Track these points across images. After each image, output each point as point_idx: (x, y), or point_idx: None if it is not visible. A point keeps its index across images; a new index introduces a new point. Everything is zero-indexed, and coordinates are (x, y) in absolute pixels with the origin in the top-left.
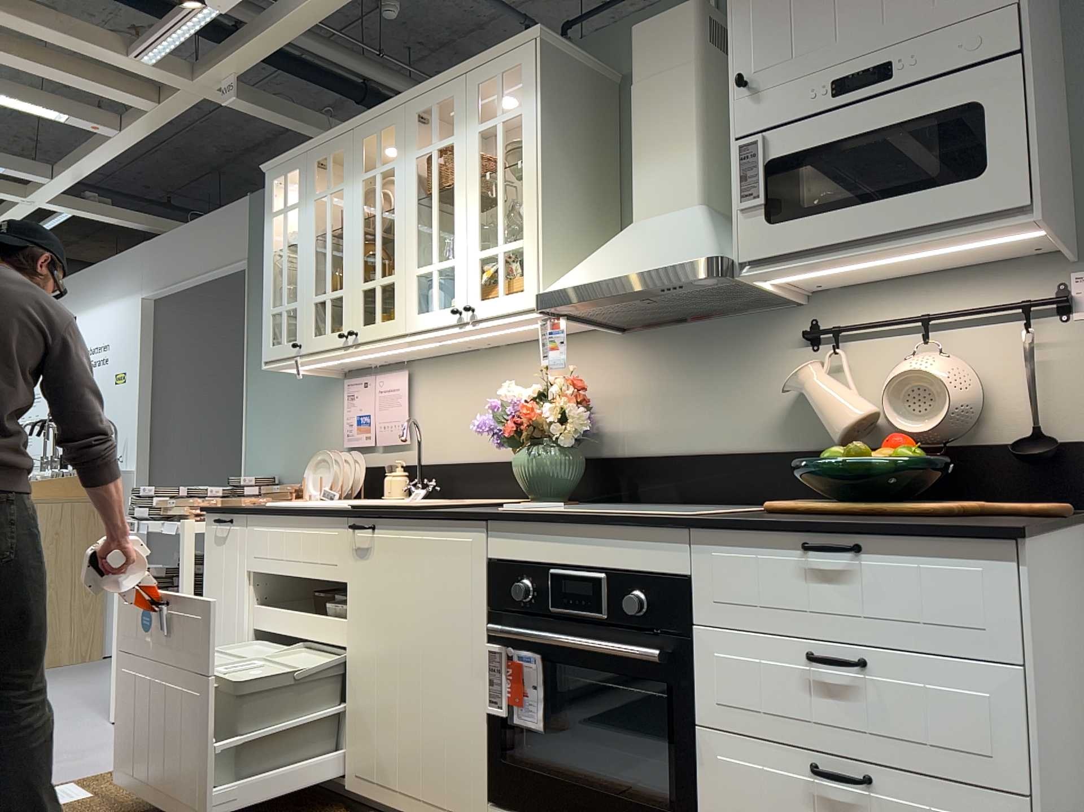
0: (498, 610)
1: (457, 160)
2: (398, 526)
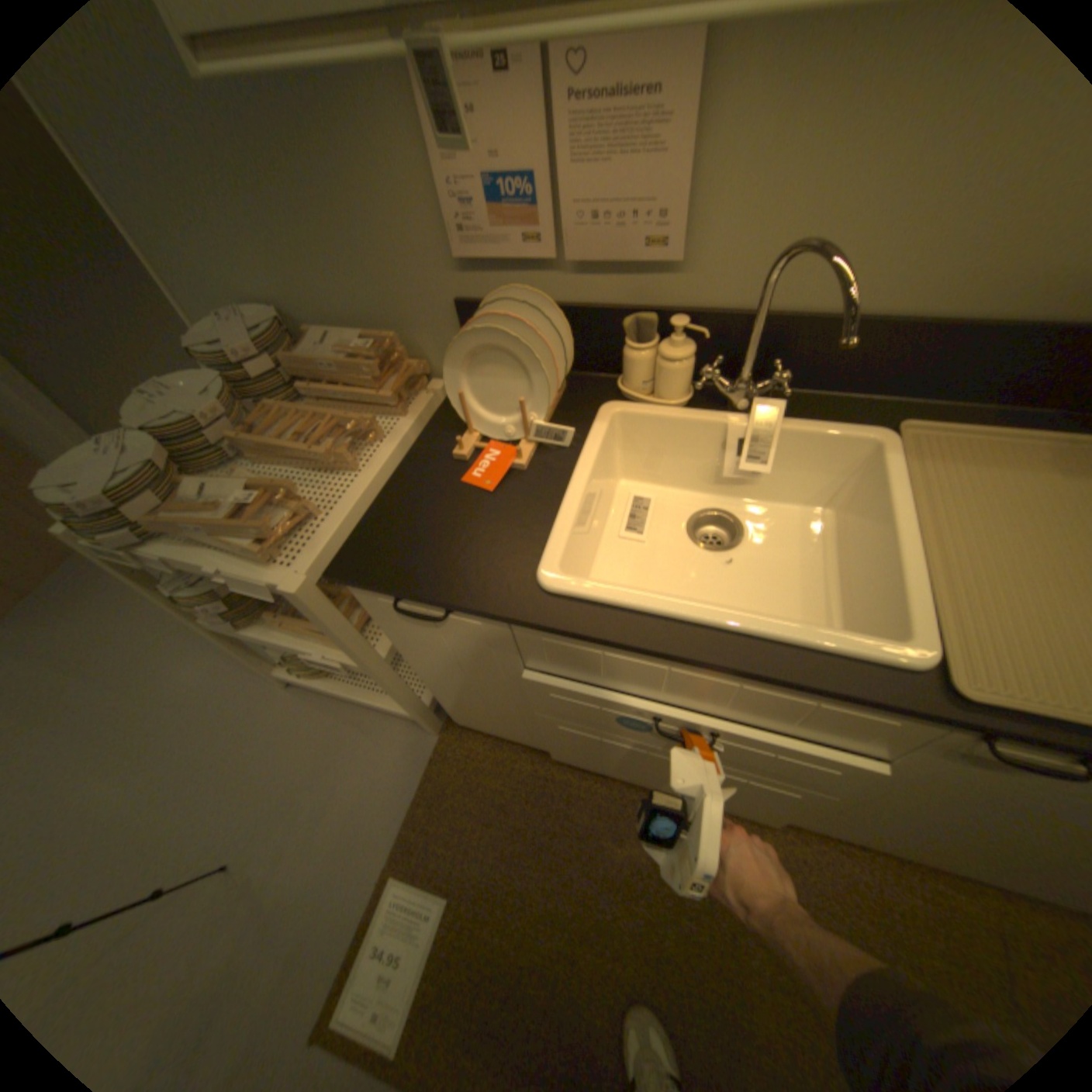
0: None
1: None
2: None
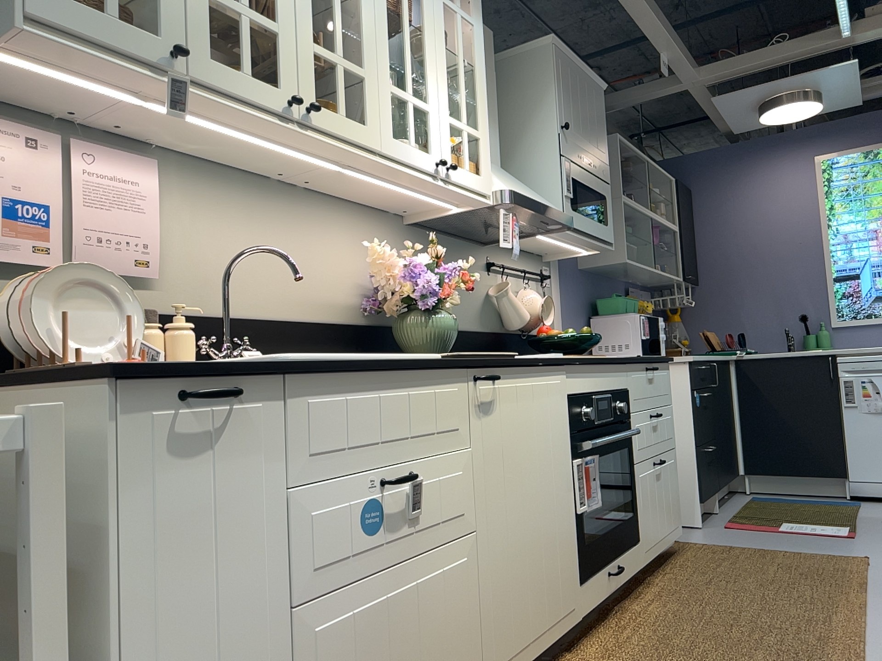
0: (574, 433)
1: (428, 9)
2: (515, 374)
